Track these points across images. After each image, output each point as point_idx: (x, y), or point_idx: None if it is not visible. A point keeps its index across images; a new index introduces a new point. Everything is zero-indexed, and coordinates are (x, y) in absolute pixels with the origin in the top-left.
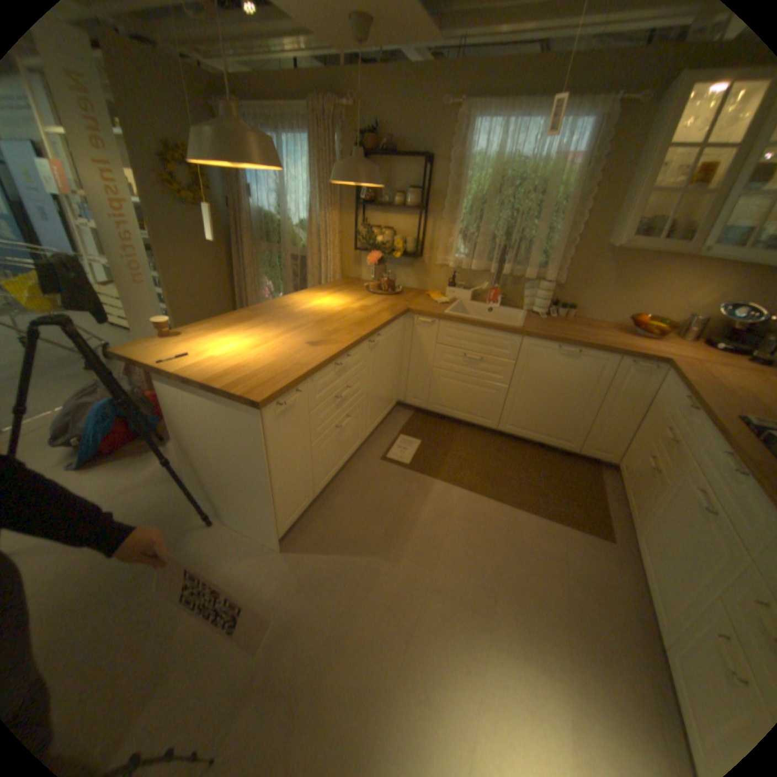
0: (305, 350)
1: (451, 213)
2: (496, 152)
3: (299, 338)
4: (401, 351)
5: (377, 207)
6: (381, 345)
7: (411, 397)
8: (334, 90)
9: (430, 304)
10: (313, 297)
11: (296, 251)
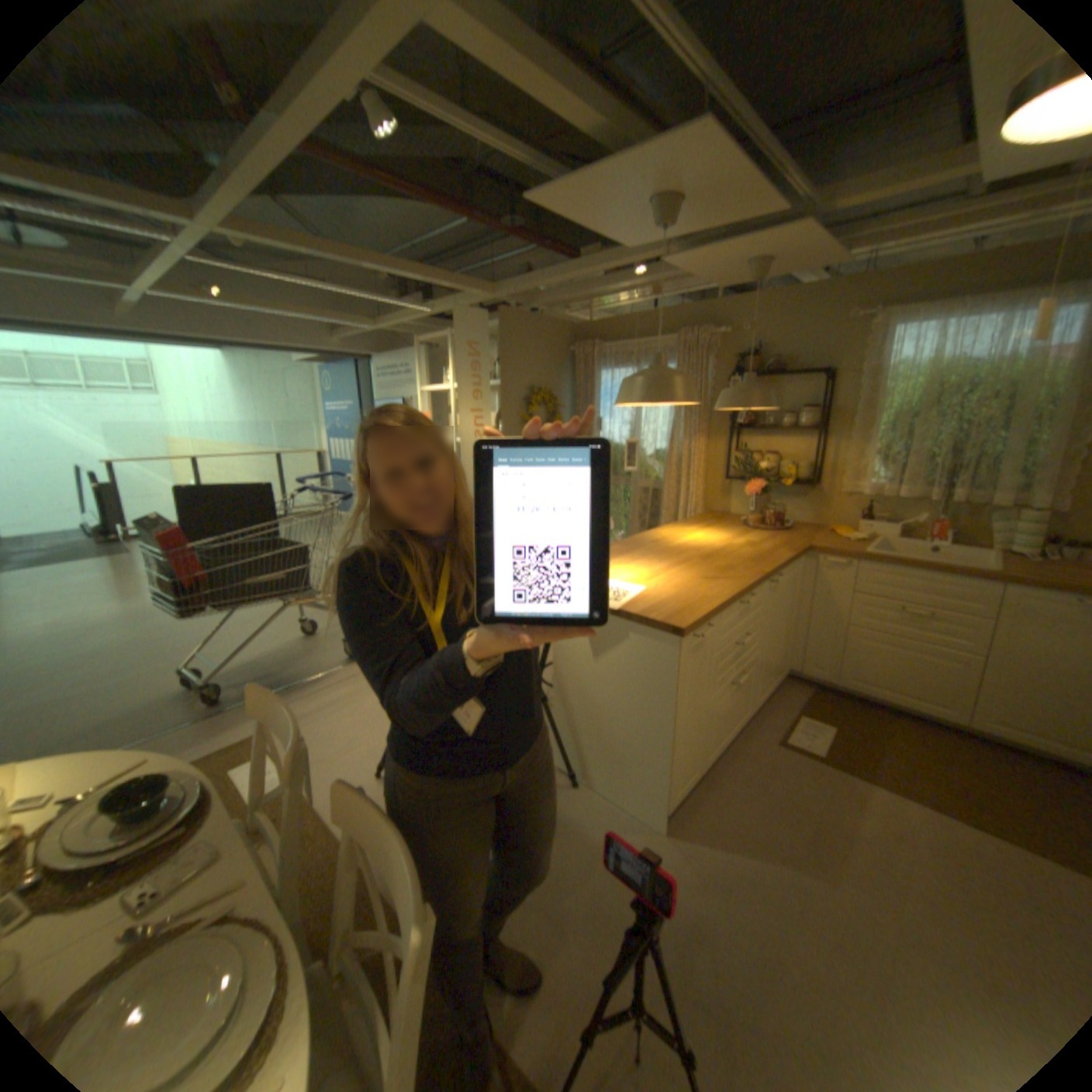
0: (705, 584)
1: (862, 430)
2: (928, 358)
3: (690, 572)
4: (798, 601)
5: (755, 430)
6: (780, 588)
7: (812, 666)
8: (708, 321)
9: (840, 541)
10: (682, 531)
11: (647, 483)
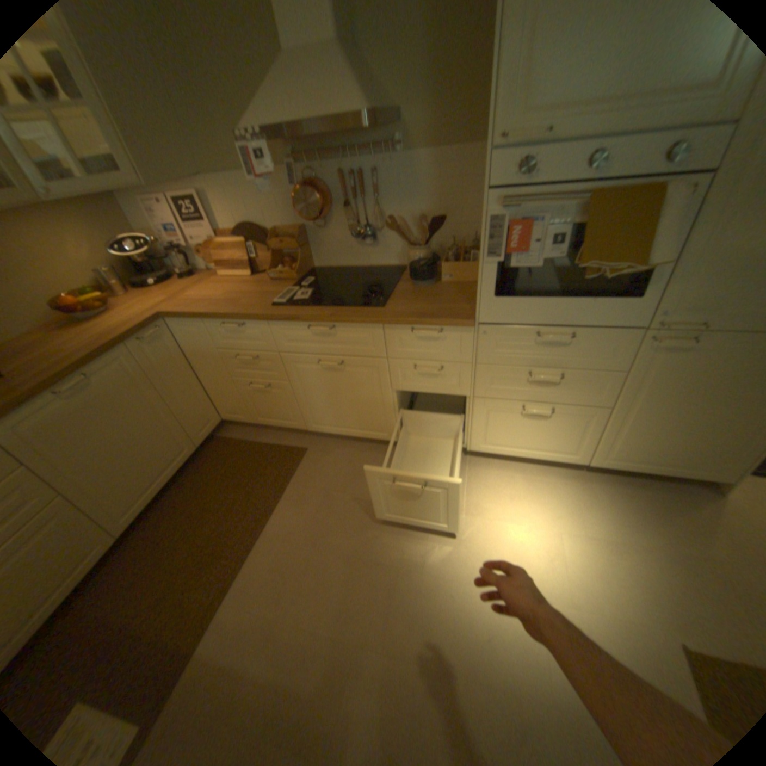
0: None
1: None
2: None
3: None
4: None
5: None
6: None
7: None
8: None
9: None
10: None
11: None
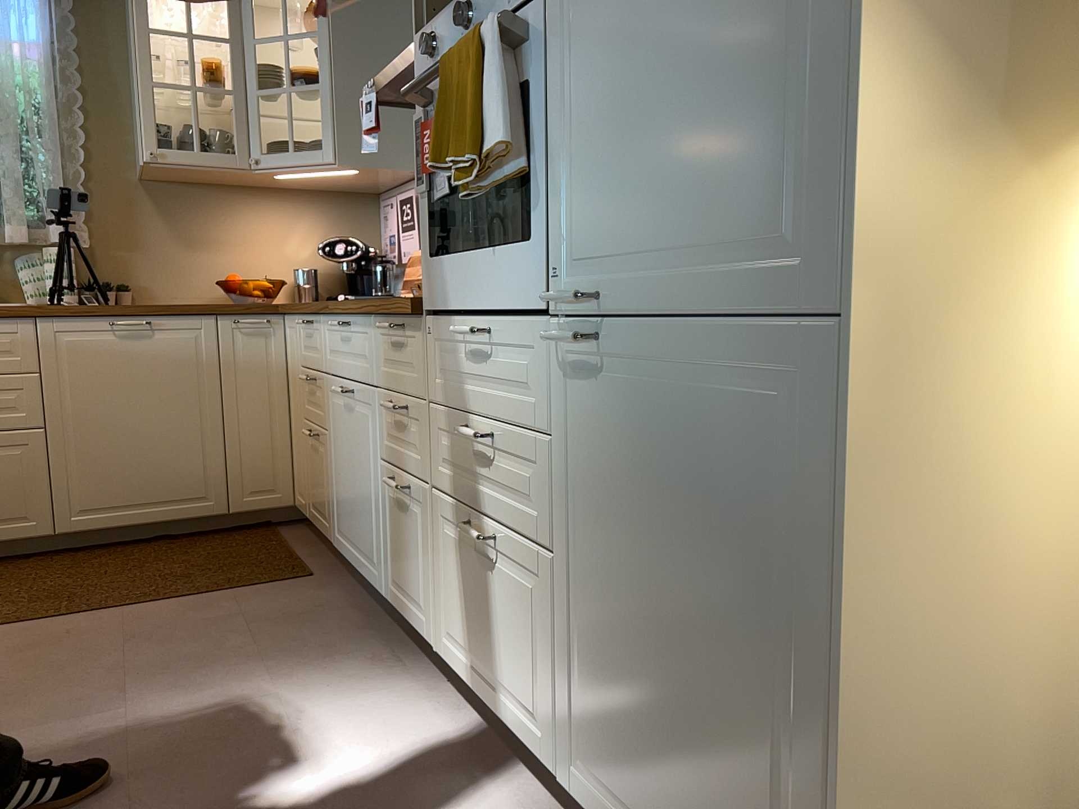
0: None
1: None
2: None
3: None
4: None
5: None
6: None
7: None
8: None
9: None
10: None
11: None
